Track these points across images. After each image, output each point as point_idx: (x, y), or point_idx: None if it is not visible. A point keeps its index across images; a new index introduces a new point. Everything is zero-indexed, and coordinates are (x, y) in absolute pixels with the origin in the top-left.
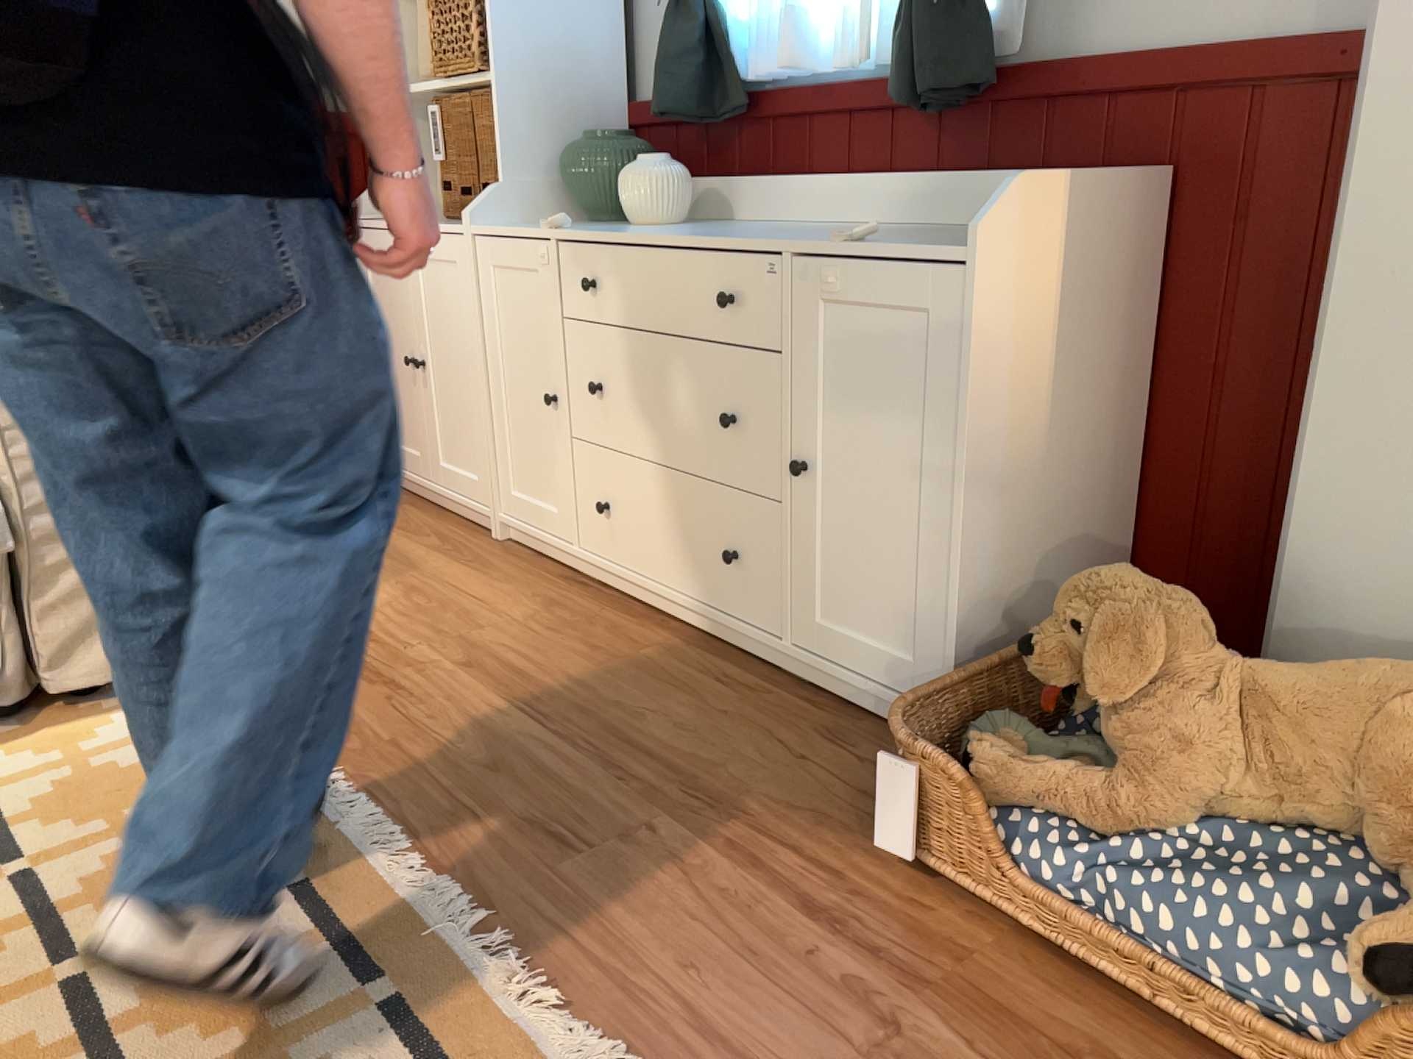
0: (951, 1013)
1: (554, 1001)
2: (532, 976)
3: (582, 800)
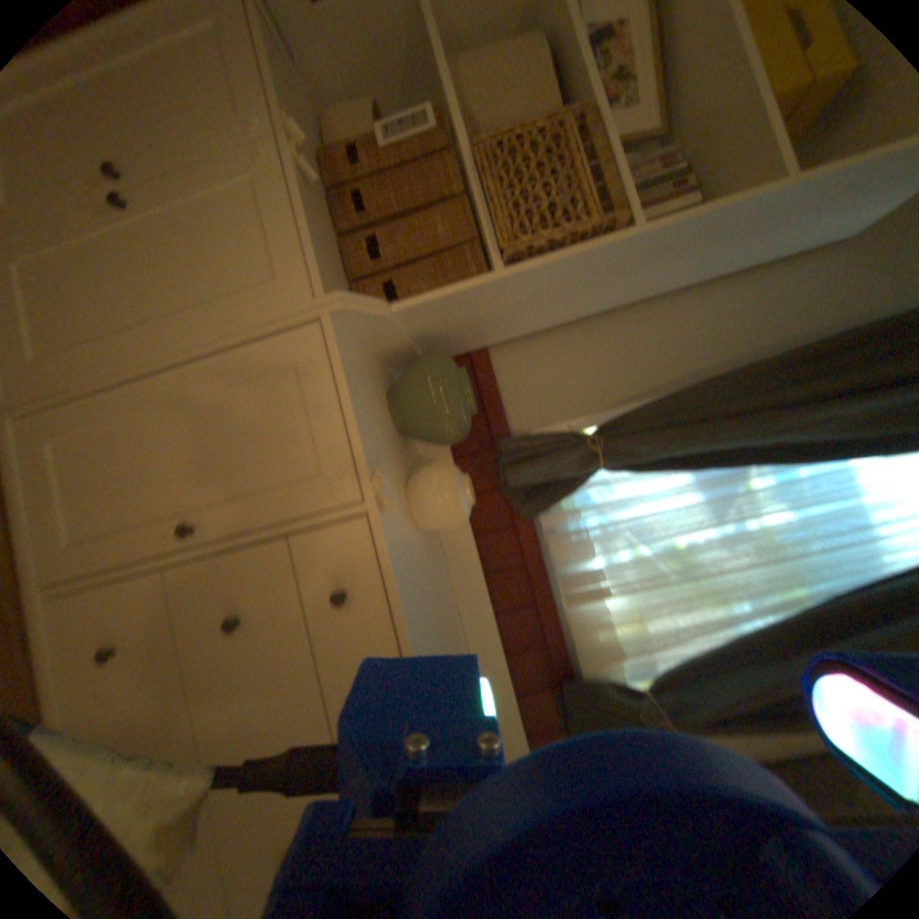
0: None
1: None
2: None
3: None
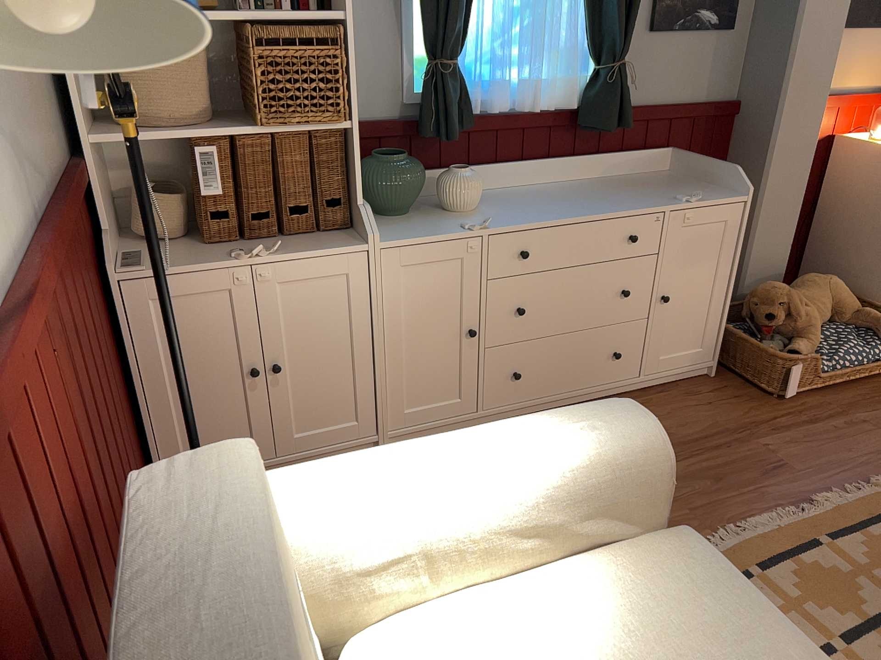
0: (855, 412)
1: (877, 480)
2: (865, 483)
3: (744, 459)
